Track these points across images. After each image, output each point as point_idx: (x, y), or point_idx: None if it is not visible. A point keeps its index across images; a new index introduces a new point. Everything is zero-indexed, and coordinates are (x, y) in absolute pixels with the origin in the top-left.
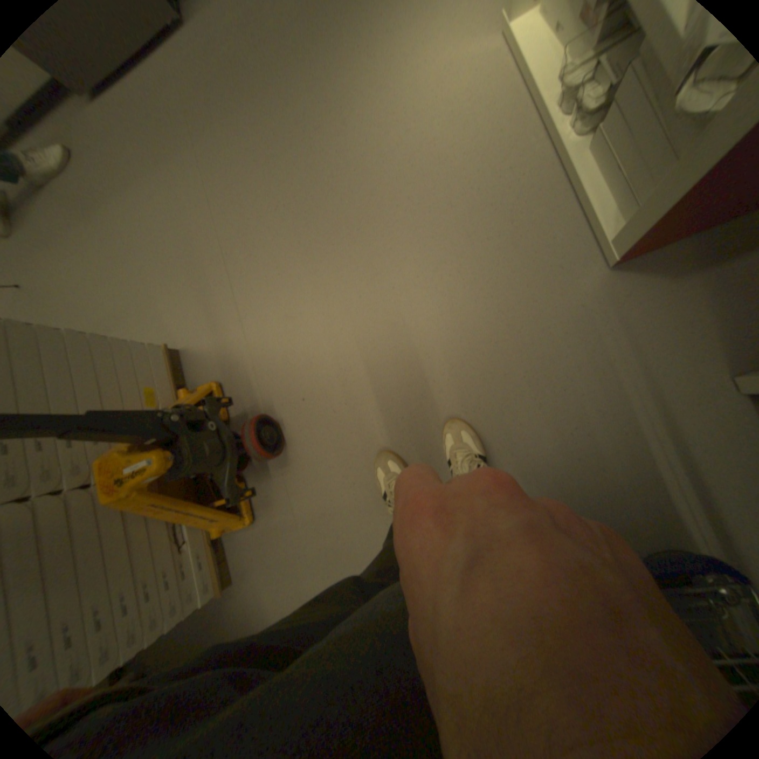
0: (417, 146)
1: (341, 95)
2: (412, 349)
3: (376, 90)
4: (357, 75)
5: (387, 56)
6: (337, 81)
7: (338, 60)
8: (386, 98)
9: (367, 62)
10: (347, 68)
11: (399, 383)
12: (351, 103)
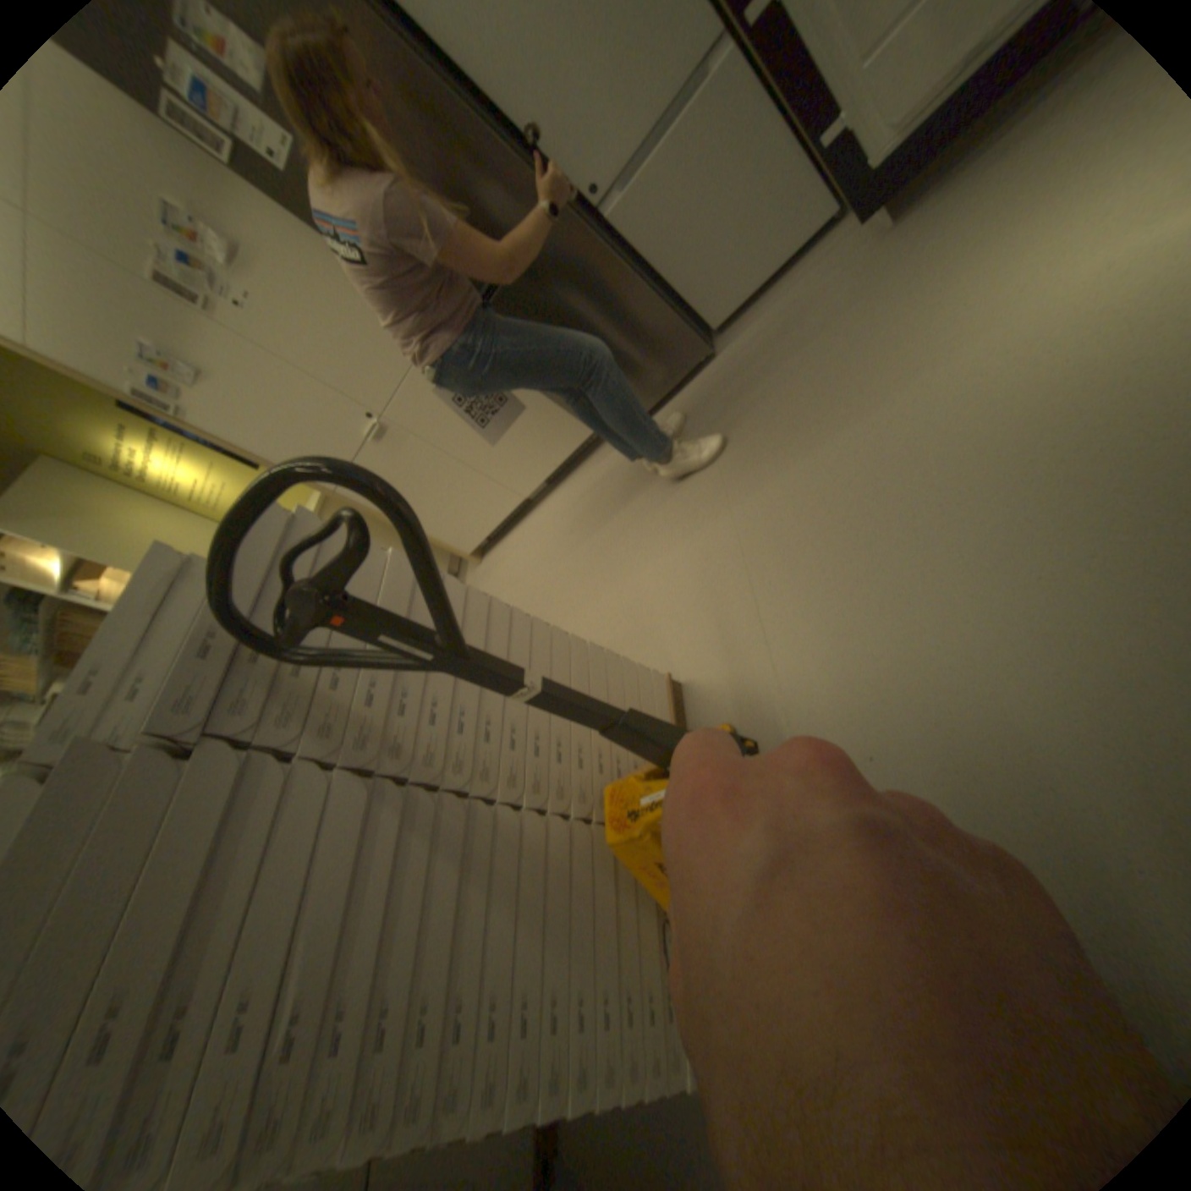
0: (1064, 378)
1: (919, 357)
2: (1104, 679)
3: (977, 336)
4: (943, 330)
5: (992, 296)
6: (913, 344)
7: (912, 325)
8: (996, 340)
9: (958, 312)
10: (927, 327)
11: (1082, 742)
12: (936, 361)
